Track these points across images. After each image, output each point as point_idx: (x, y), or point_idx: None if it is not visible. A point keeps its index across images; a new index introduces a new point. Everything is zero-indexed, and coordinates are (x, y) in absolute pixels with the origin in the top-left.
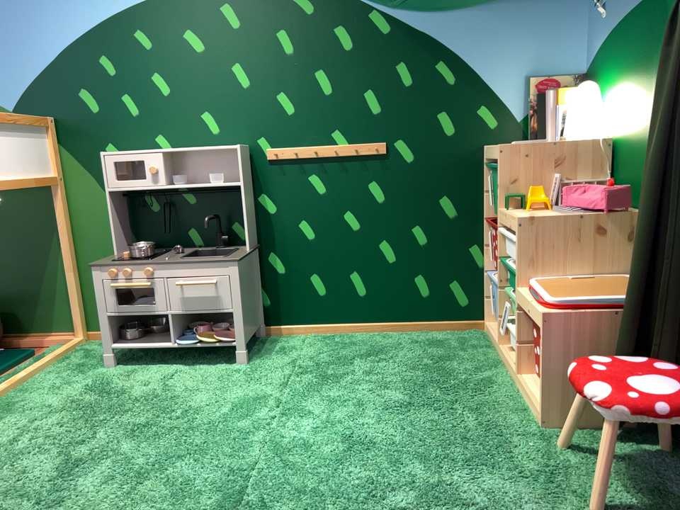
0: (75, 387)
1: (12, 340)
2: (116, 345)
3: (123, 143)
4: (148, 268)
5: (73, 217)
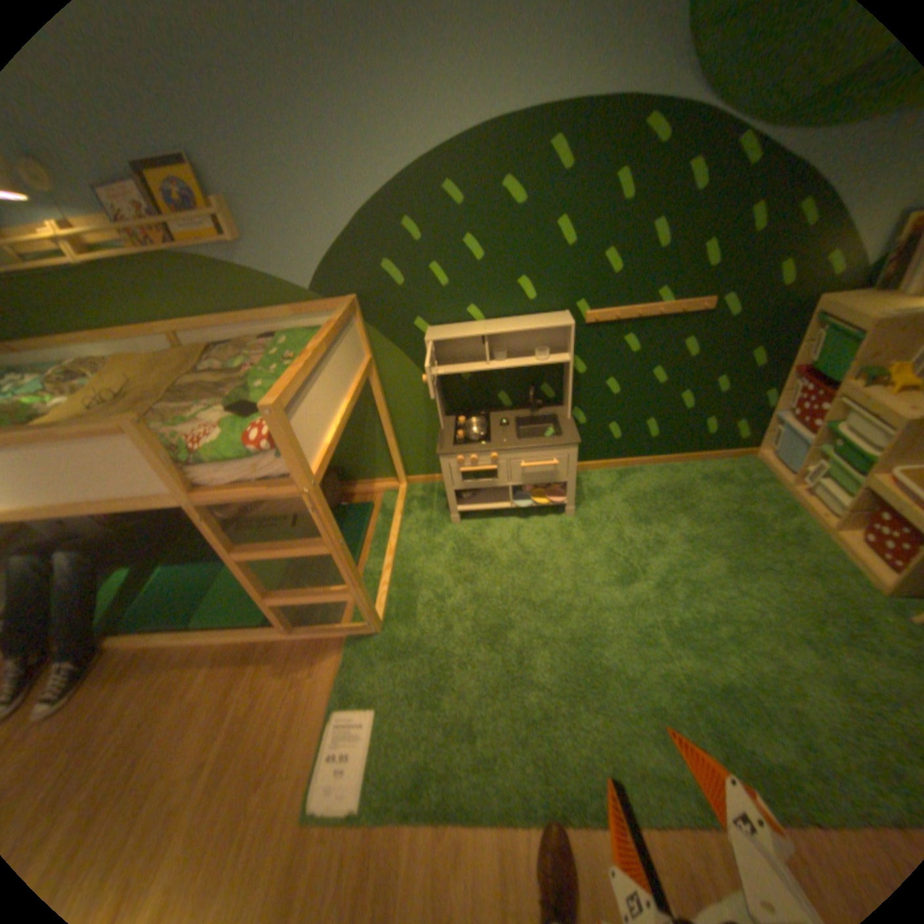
0: (444, 552)
1: (345, 490)
2: (459, 508)
3: (432, 317)
4: (493, 454)
5: (385, 390)
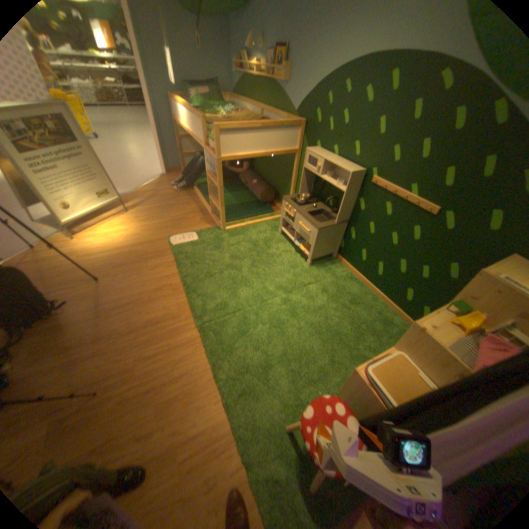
0: (263, 236)
1: (274, 203)
2: (282, 229)
3: (322, 143)
4: (294, 211)
5: (299, 168)
